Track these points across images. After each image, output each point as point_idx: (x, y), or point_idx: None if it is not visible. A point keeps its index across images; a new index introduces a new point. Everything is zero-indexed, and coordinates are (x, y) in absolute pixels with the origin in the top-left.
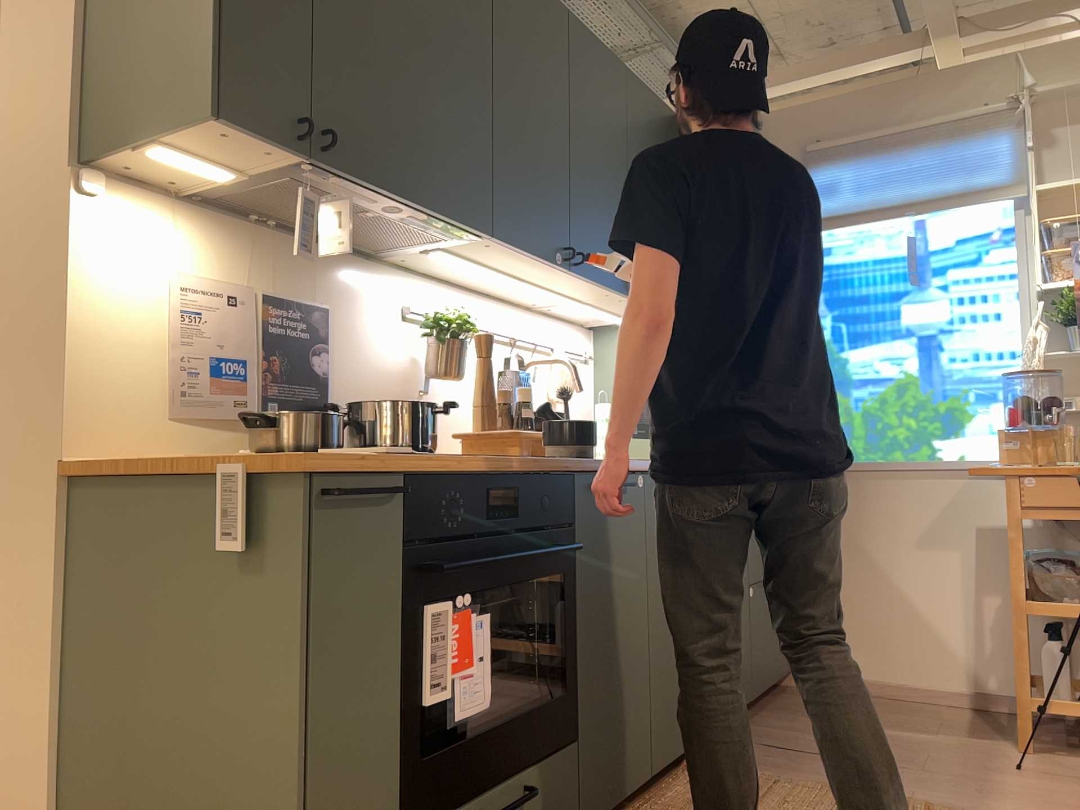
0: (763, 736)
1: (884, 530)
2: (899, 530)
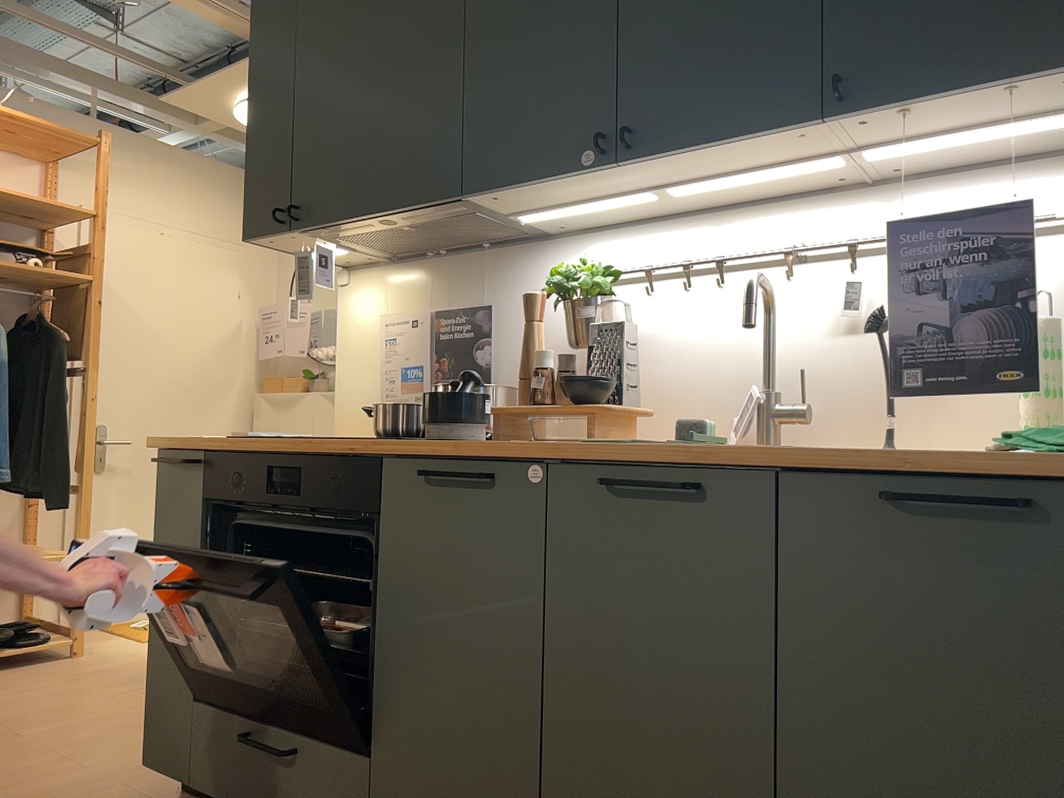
0: None
1: None
2: None
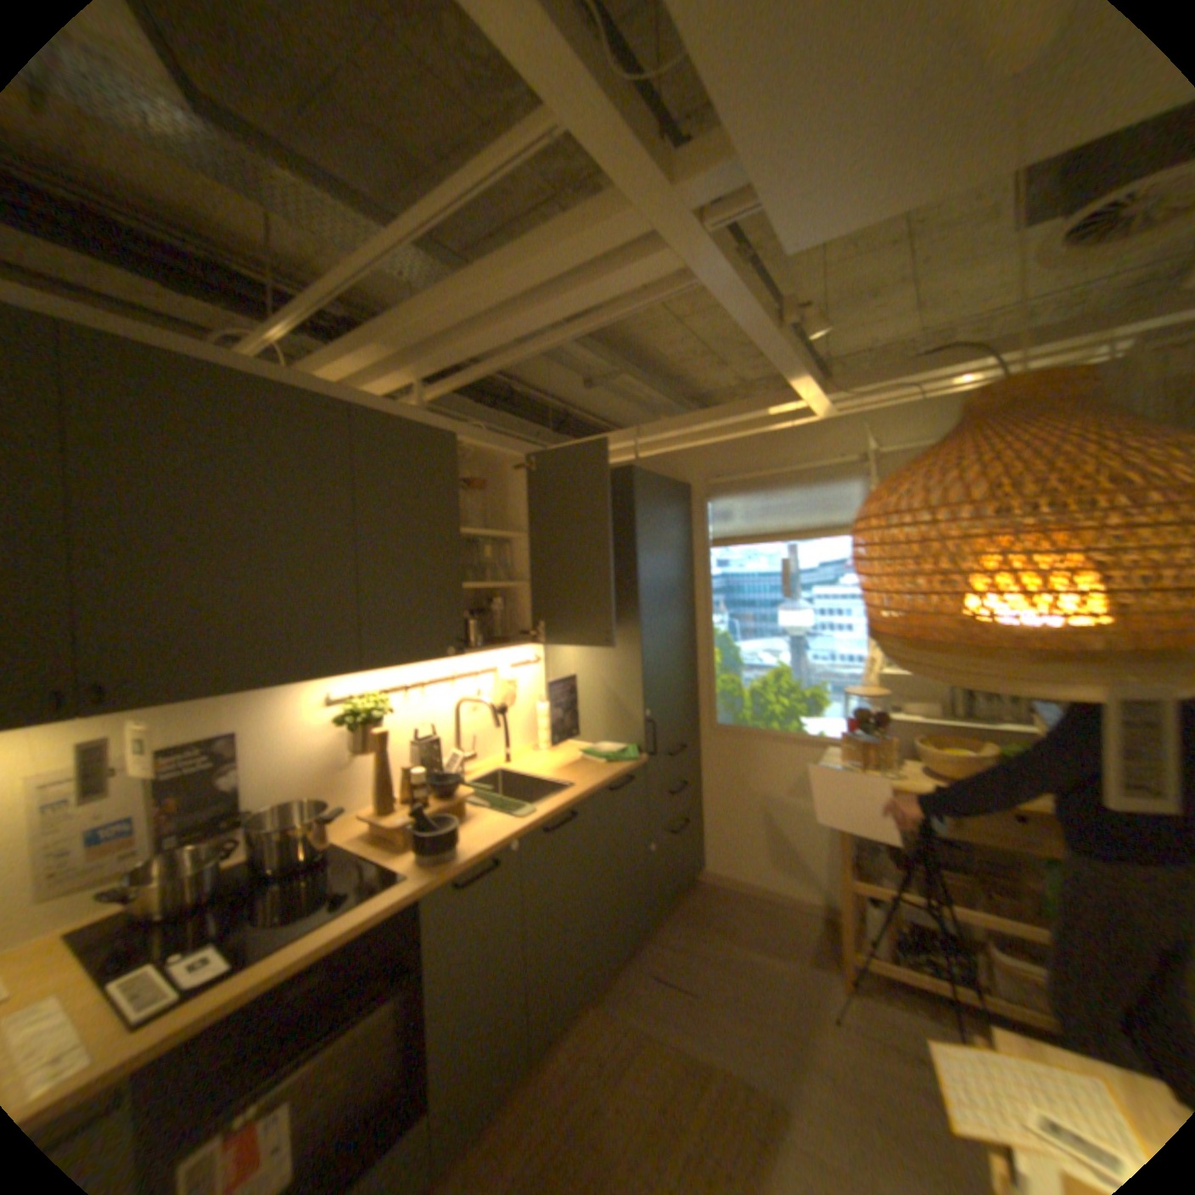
0: (656, 964)
1: (766, 781)
2: (776, 783)
